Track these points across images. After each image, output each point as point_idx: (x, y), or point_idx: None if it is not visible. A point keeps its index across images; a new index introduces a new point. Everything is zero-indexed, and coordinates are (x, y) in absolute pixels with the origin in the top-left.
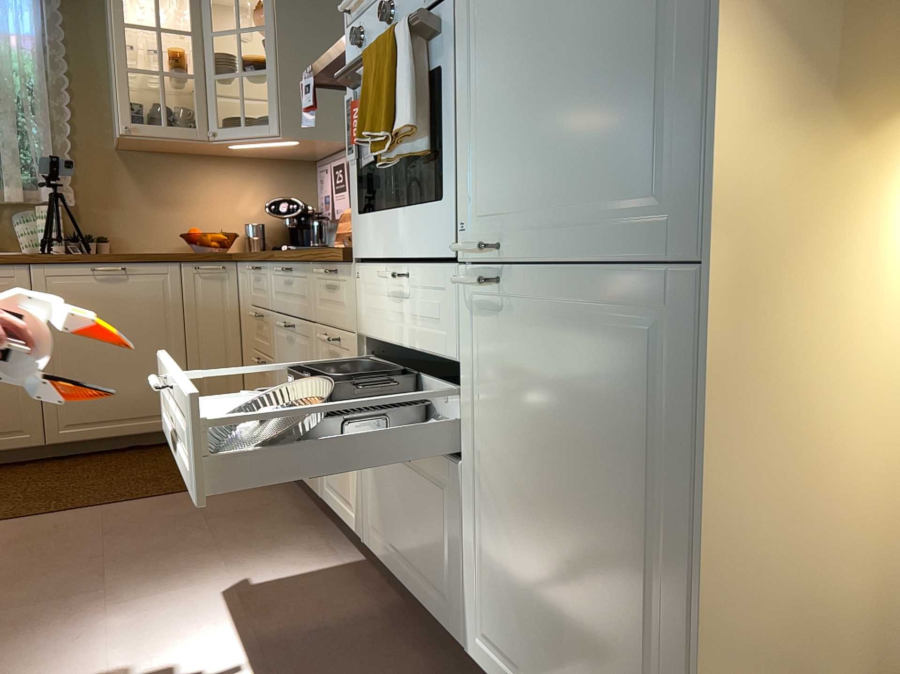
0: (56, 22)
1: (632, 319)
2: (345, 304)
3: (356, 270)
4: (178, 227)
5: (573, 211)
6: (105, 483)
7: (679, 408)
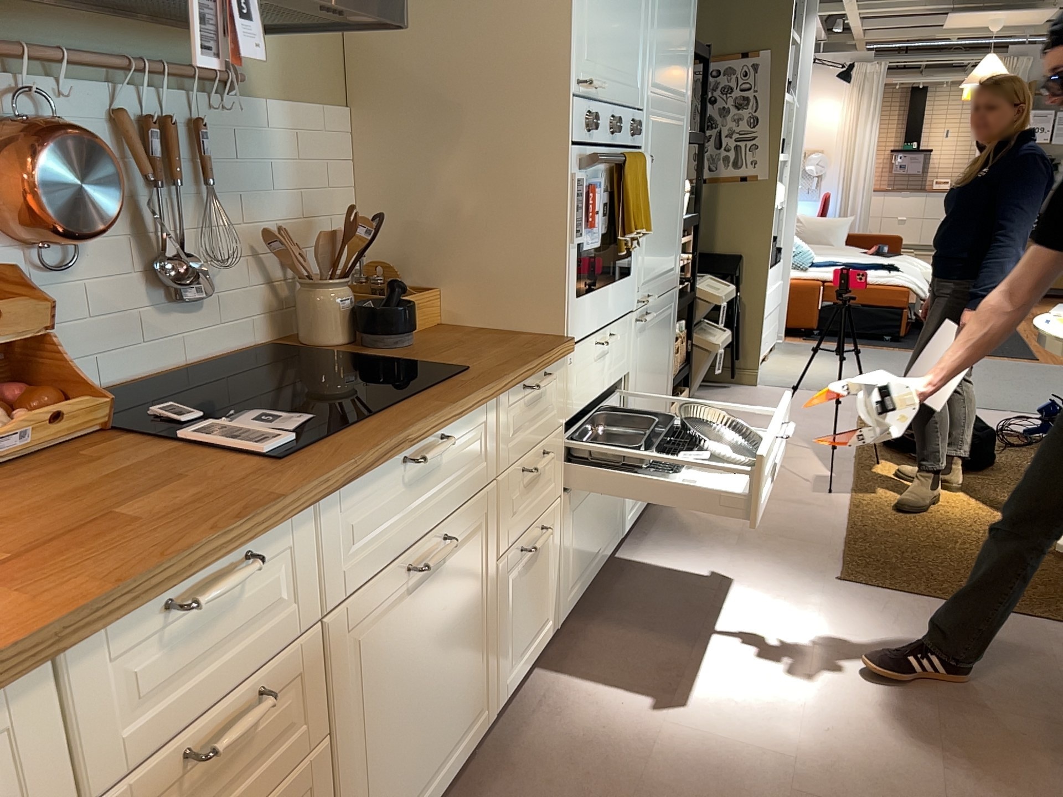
0: None
1: (668, 309)
2: (550, 405)
3: (564, 358)
4: None
5: (662, 273)
6: None
7: (672, 332)
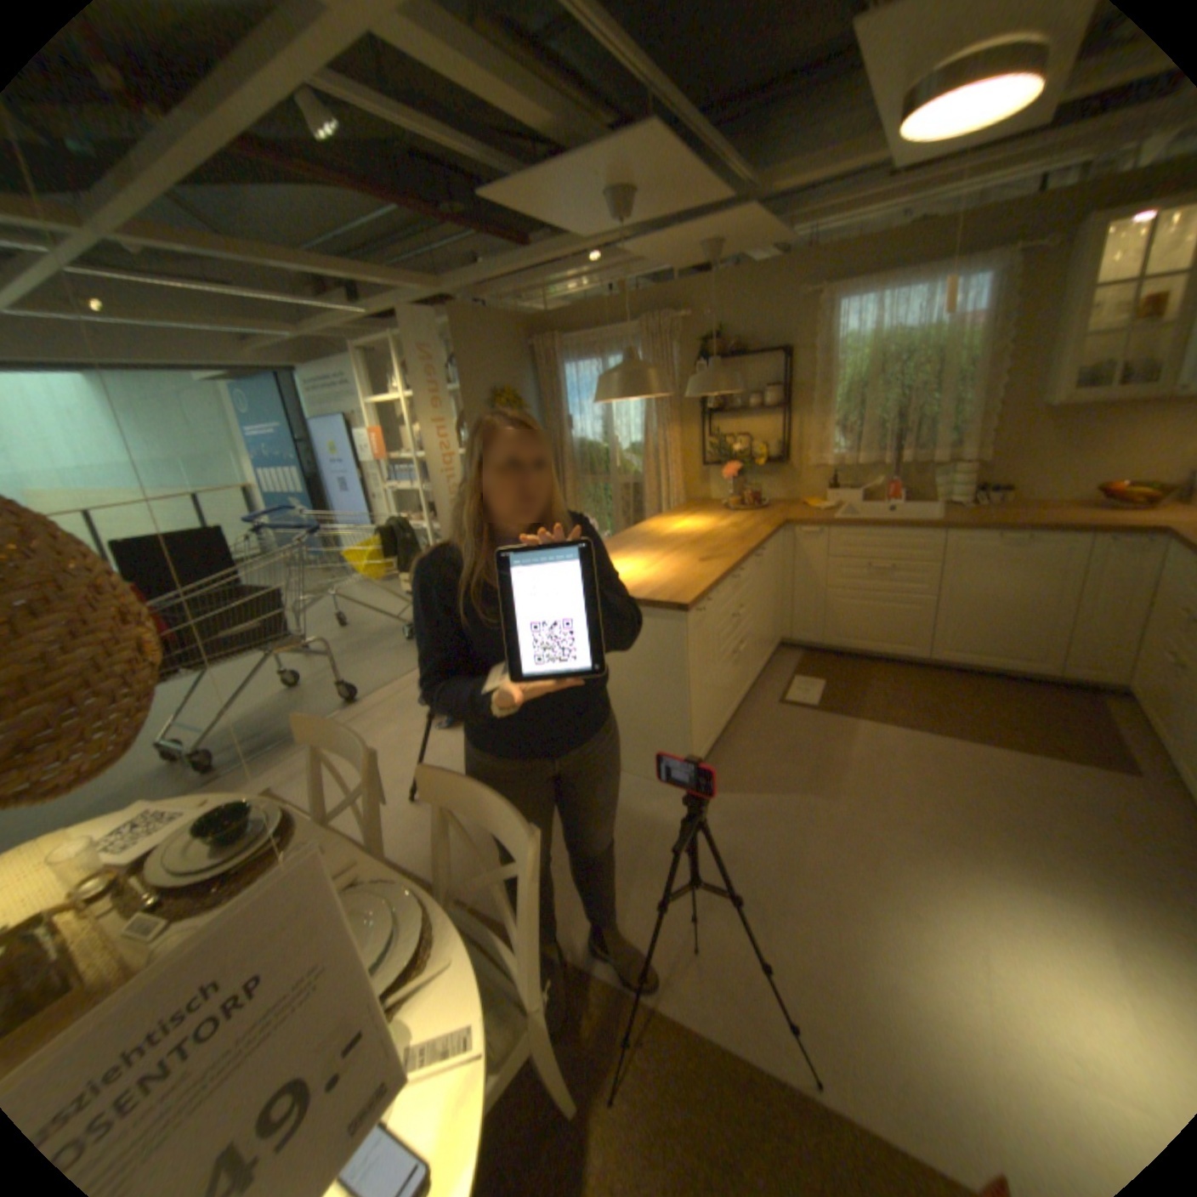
0: (1011, 291)
1: None
2: None
3: None
4: (1094, 475)
5: None
6: (974, 713)
7: None
